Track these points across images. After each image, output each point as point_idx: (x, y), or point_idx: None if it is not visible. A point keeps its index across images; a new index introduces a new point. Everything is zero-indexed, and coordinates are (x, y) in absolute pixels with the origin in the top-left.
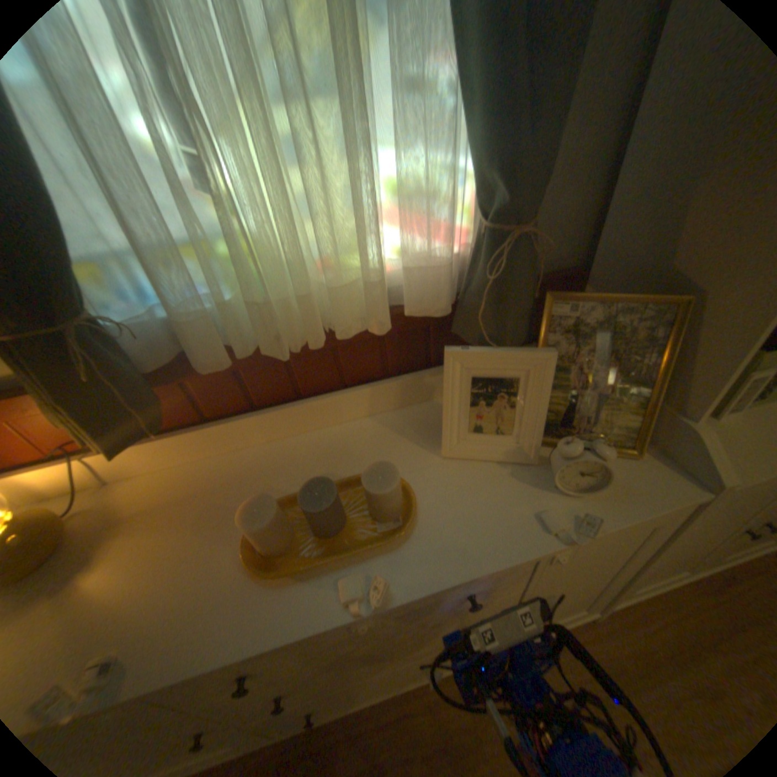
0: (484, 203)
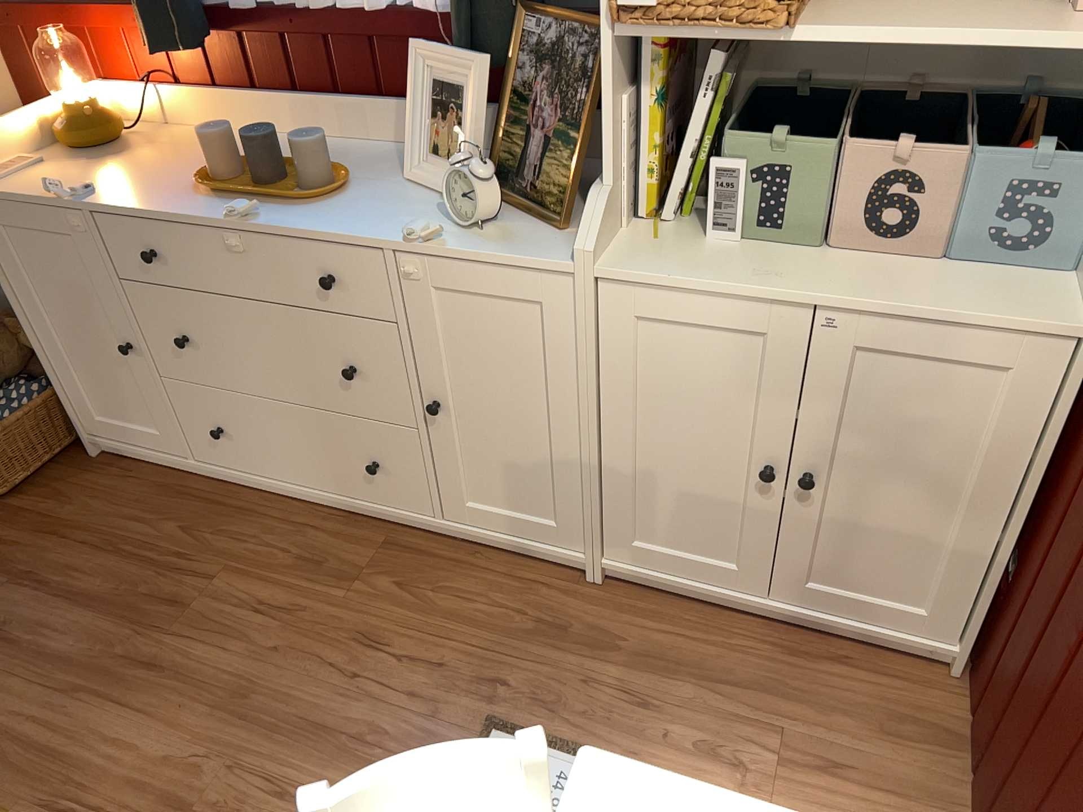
0: None
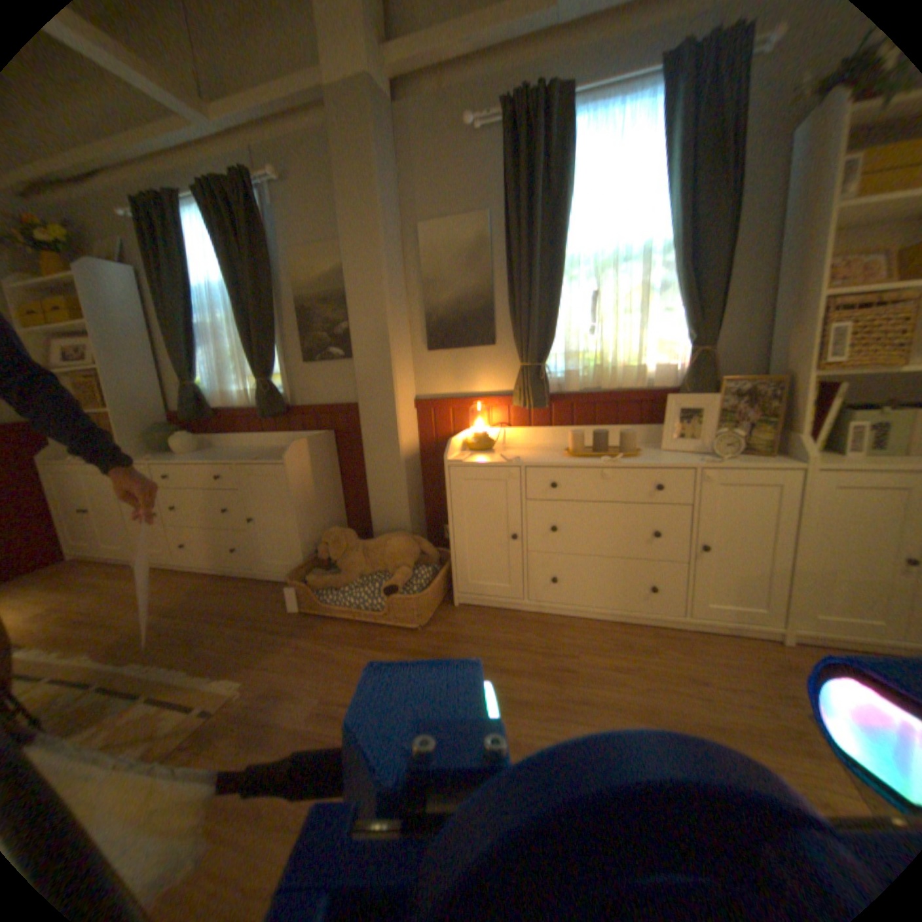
0: (691, 343)
